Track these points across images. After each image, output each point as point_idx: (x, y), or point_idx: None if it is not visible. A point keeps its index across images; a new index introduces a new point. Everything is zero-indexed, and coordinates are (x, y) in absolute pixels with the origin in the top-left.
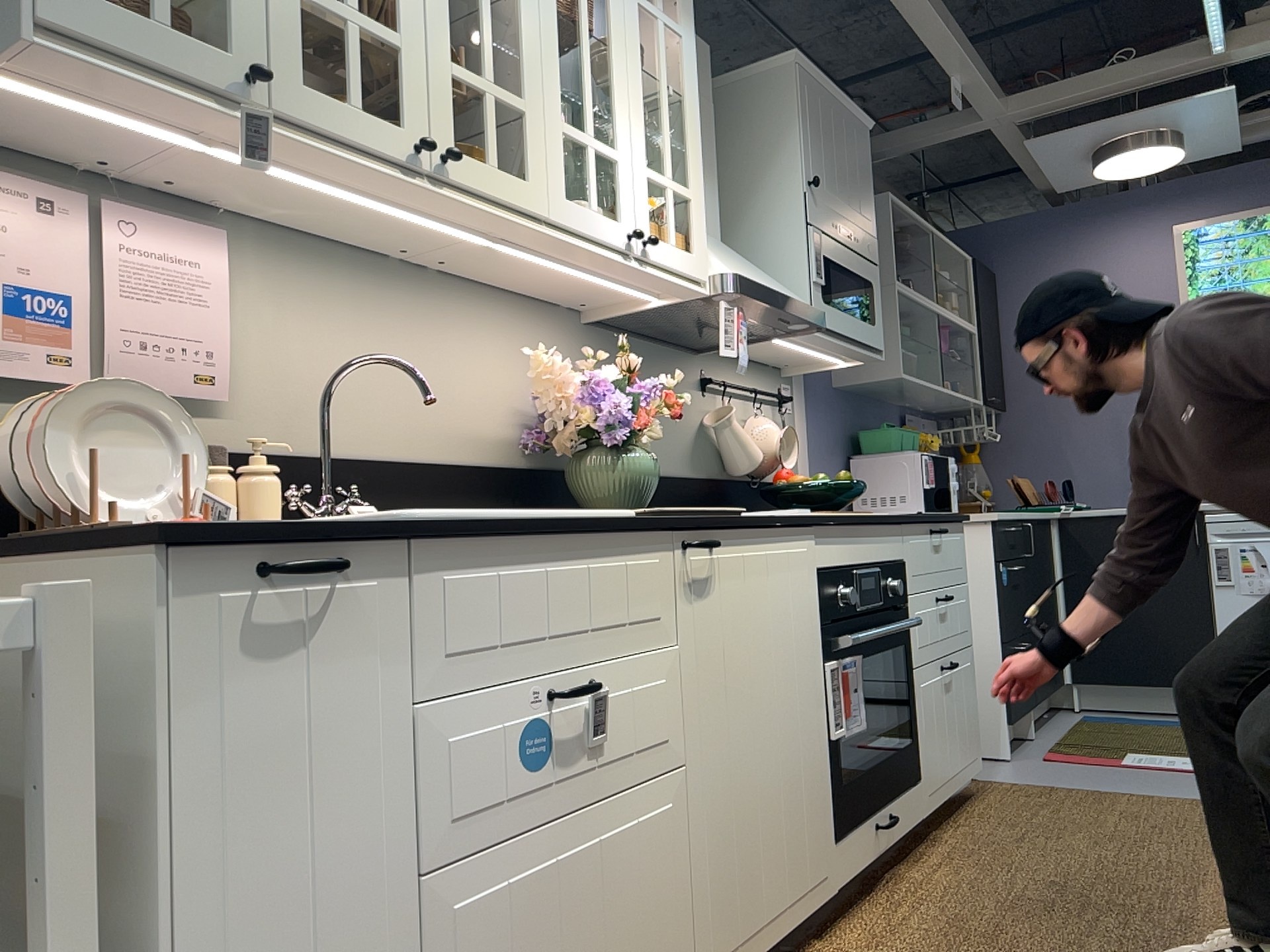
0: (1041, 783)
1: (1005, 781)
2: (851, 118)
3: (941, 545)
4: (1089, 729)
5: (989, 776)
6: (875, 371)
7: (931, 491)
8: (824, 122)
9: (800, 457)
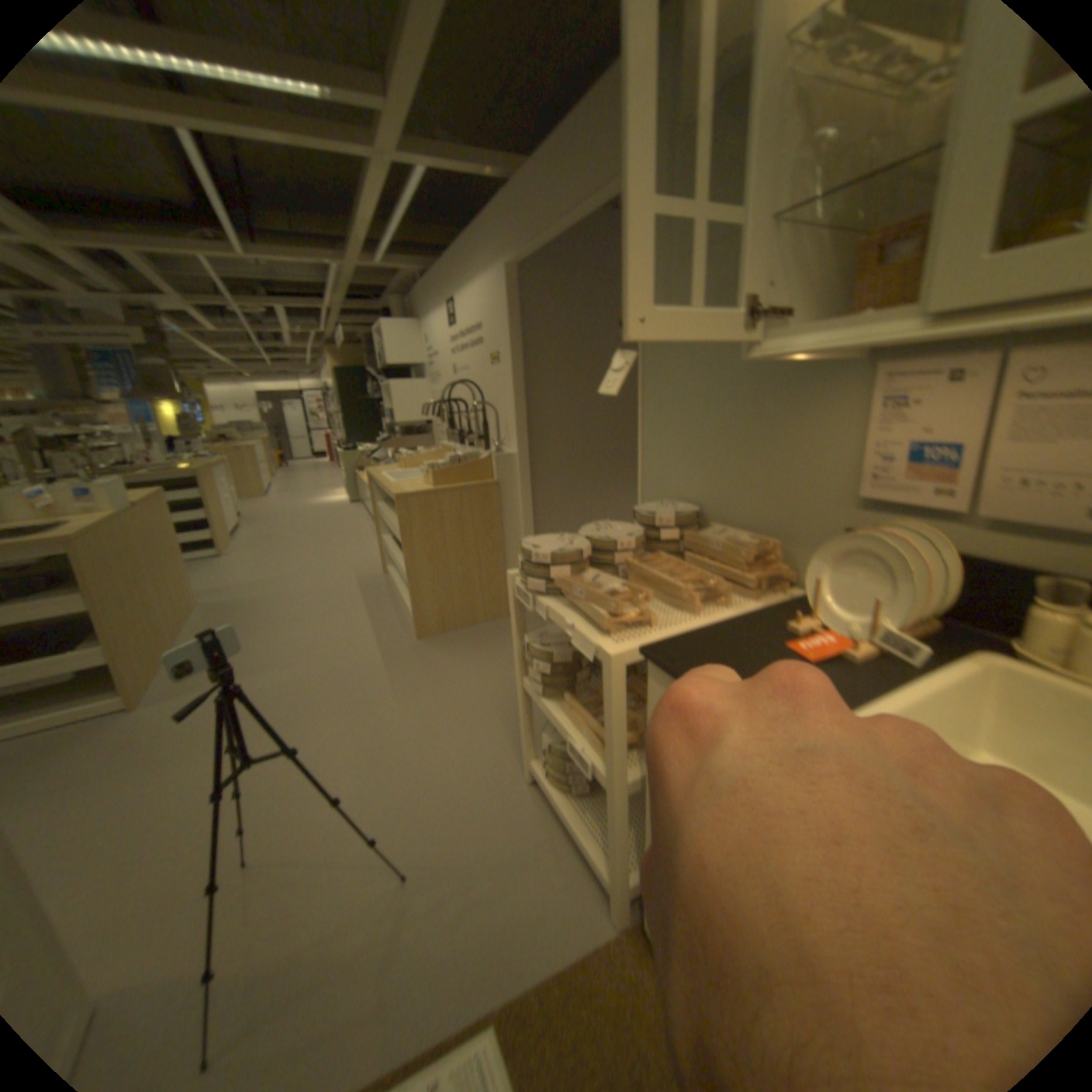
0: None
1: None
2: None
3: None
4: None
5: None
6: None
7: None
8: None
9: None
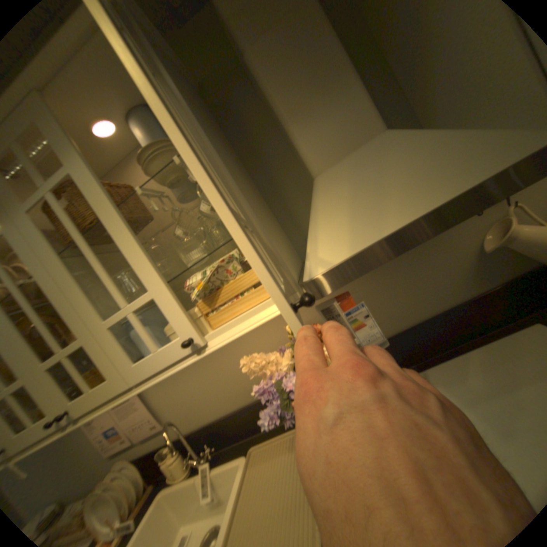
0: None
1: None
2: None
3: None
4: None
5: None
6: None
7: None
8: None
9: None
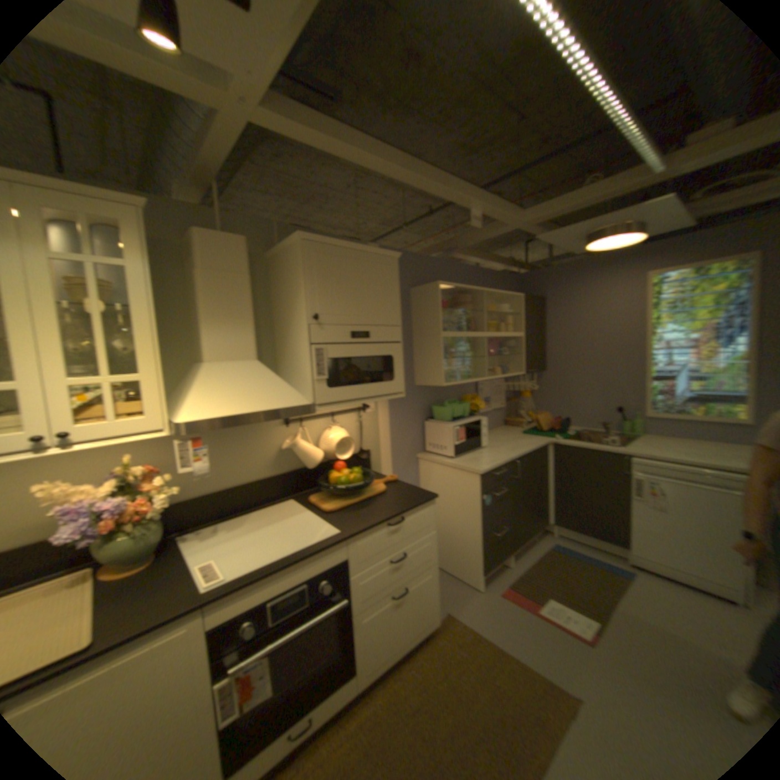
0: (479, 631)
1: (462, 624)
2: (373, 257)
3: (400, 528)
4: (548, 565)
5: (460, 613)
6: (432, 380)
7: (460, 445)
8: (336, 270)
9: (380, 433)
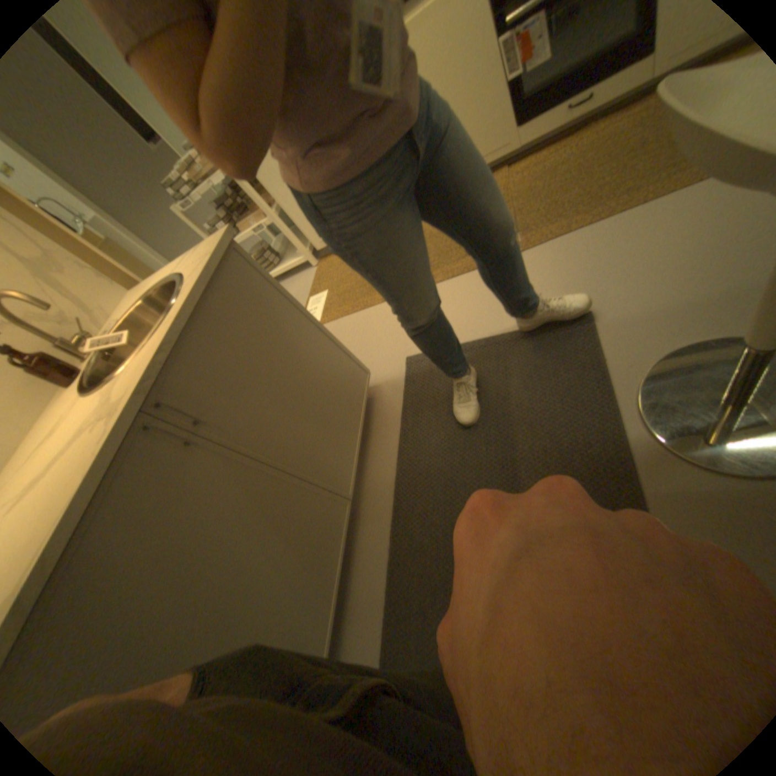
0: None
1: None
2: None
3: None
4: None
5: None
6: None
7: None
8: None
9: None
